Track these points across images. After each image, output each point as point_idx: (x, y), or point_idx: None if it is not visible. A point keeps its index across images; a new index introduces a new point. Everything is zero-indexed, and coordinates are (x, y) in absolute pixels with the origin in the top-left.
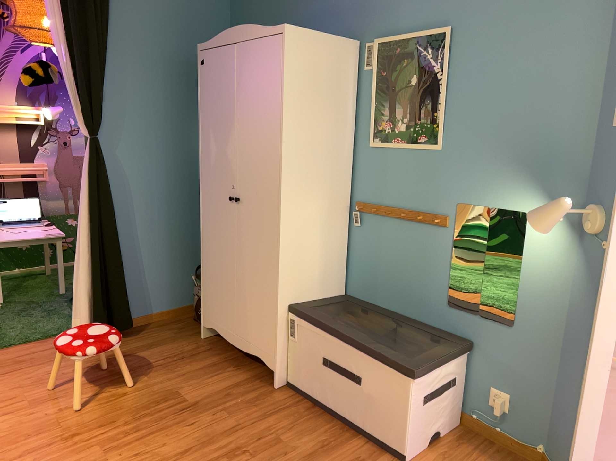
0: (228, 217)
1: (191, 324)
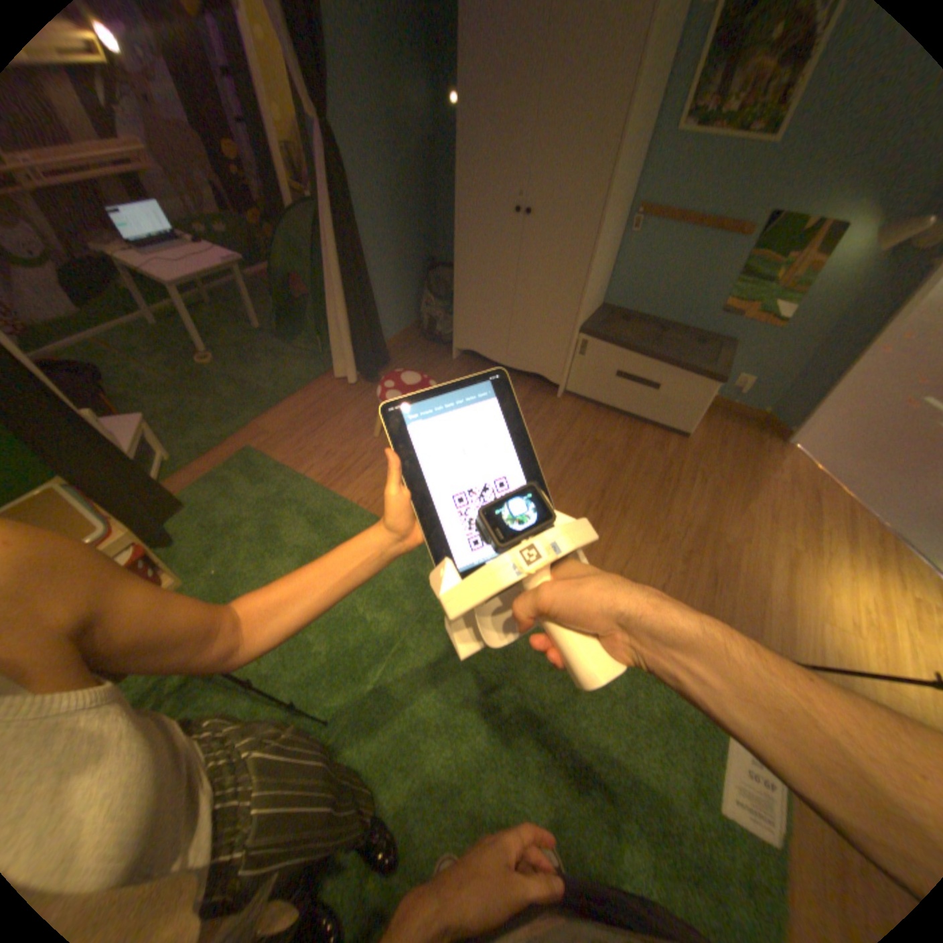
0: (508, 233)
1: (430, 345)
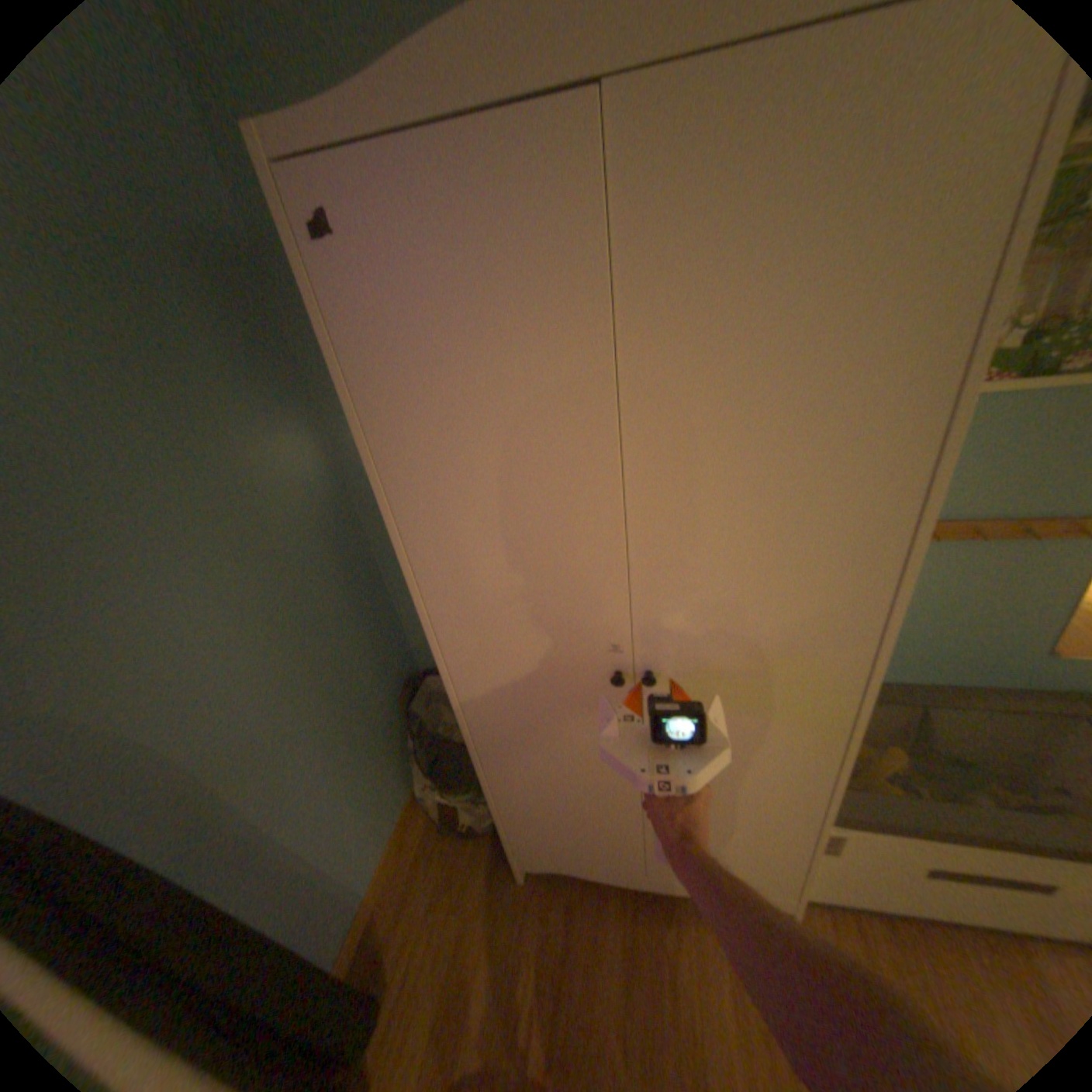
0: (600, 710)
1: (456, 851)
